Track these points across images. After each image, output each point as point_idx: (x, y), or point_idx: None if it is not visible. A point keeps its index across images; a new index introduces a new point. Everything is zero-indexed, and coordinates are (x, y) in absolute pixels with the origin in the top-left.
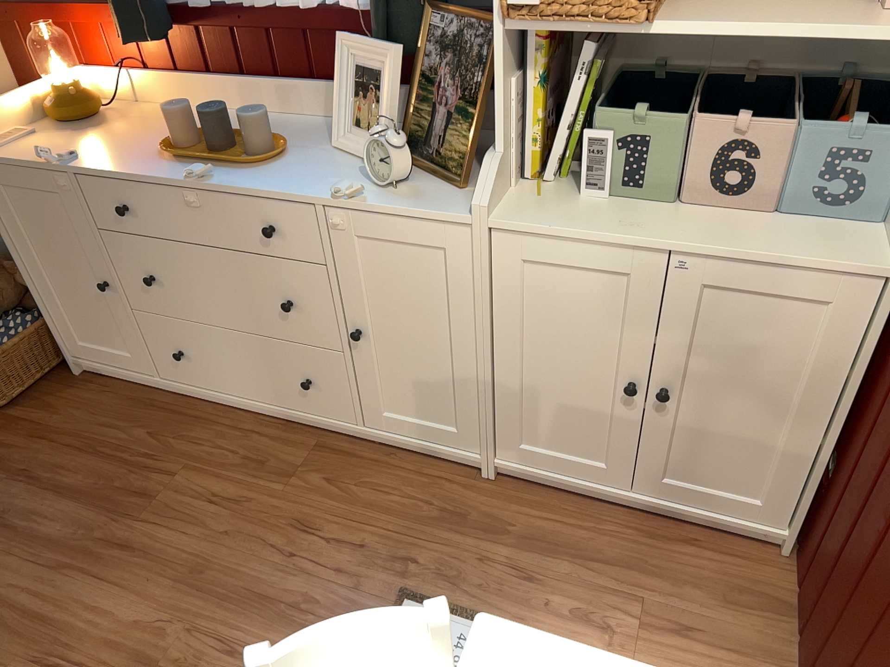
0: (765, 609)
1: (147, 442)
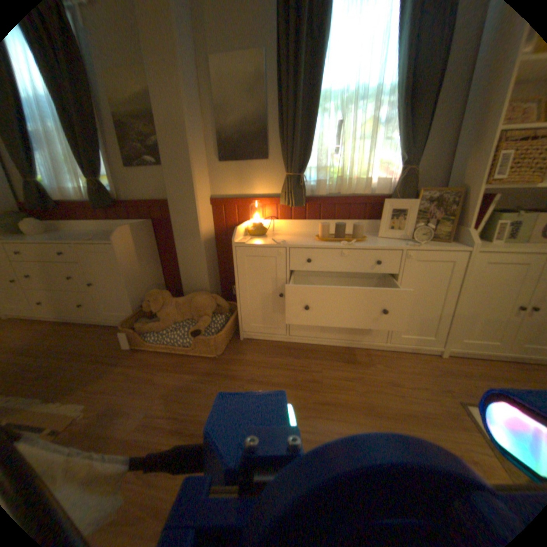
0: None
1: (293, 363)
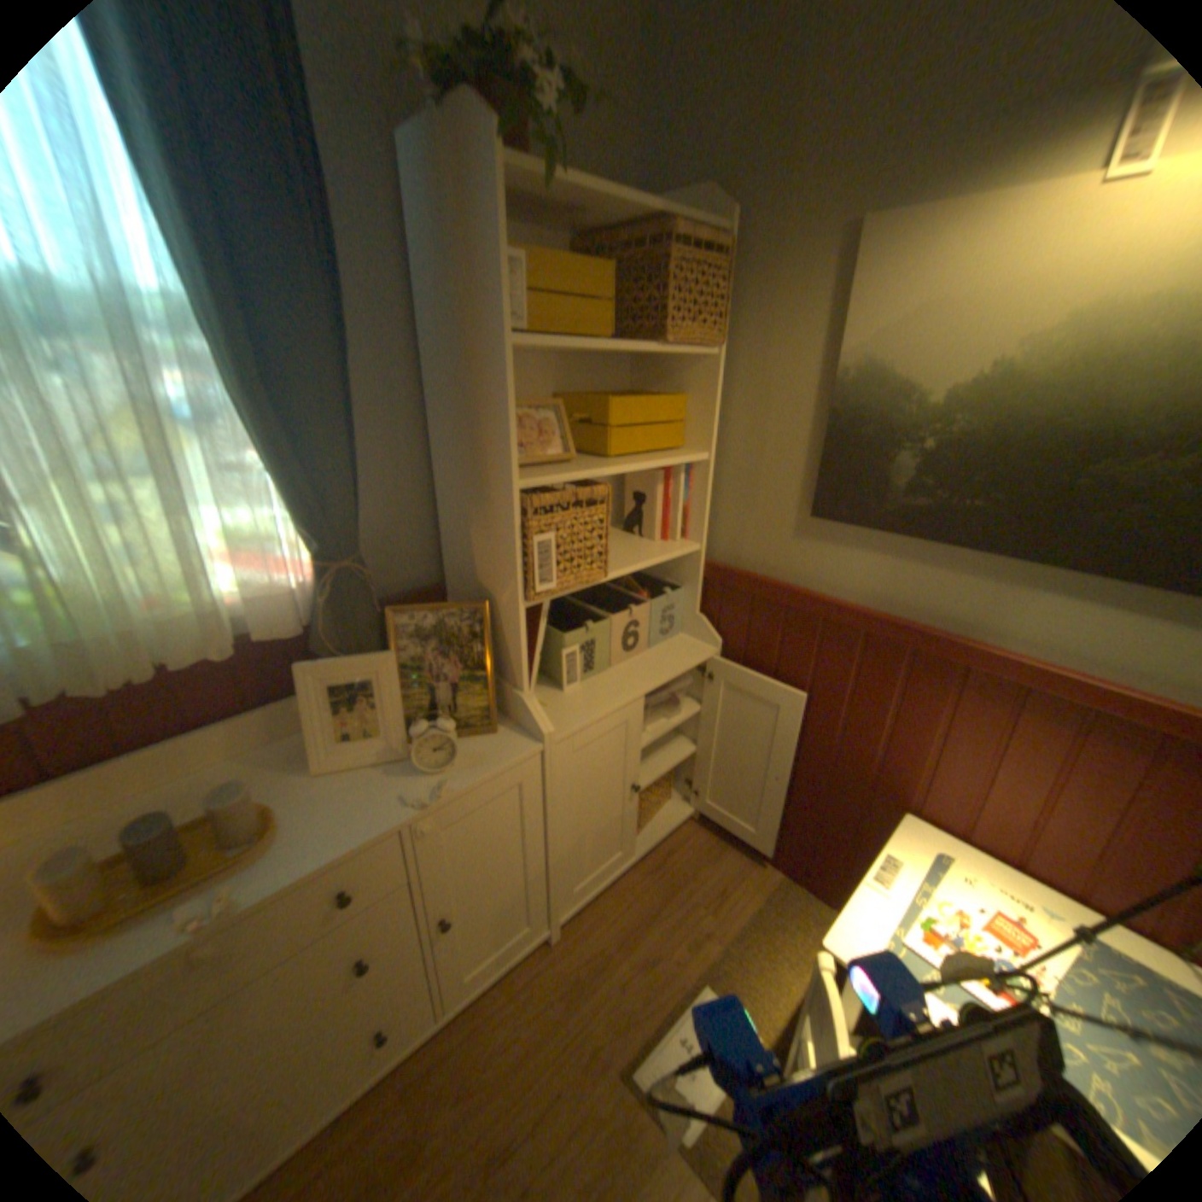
0: (729, 850)
1: None
